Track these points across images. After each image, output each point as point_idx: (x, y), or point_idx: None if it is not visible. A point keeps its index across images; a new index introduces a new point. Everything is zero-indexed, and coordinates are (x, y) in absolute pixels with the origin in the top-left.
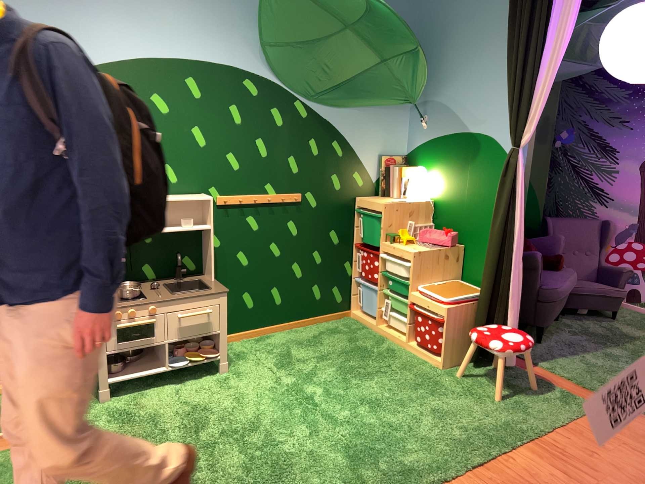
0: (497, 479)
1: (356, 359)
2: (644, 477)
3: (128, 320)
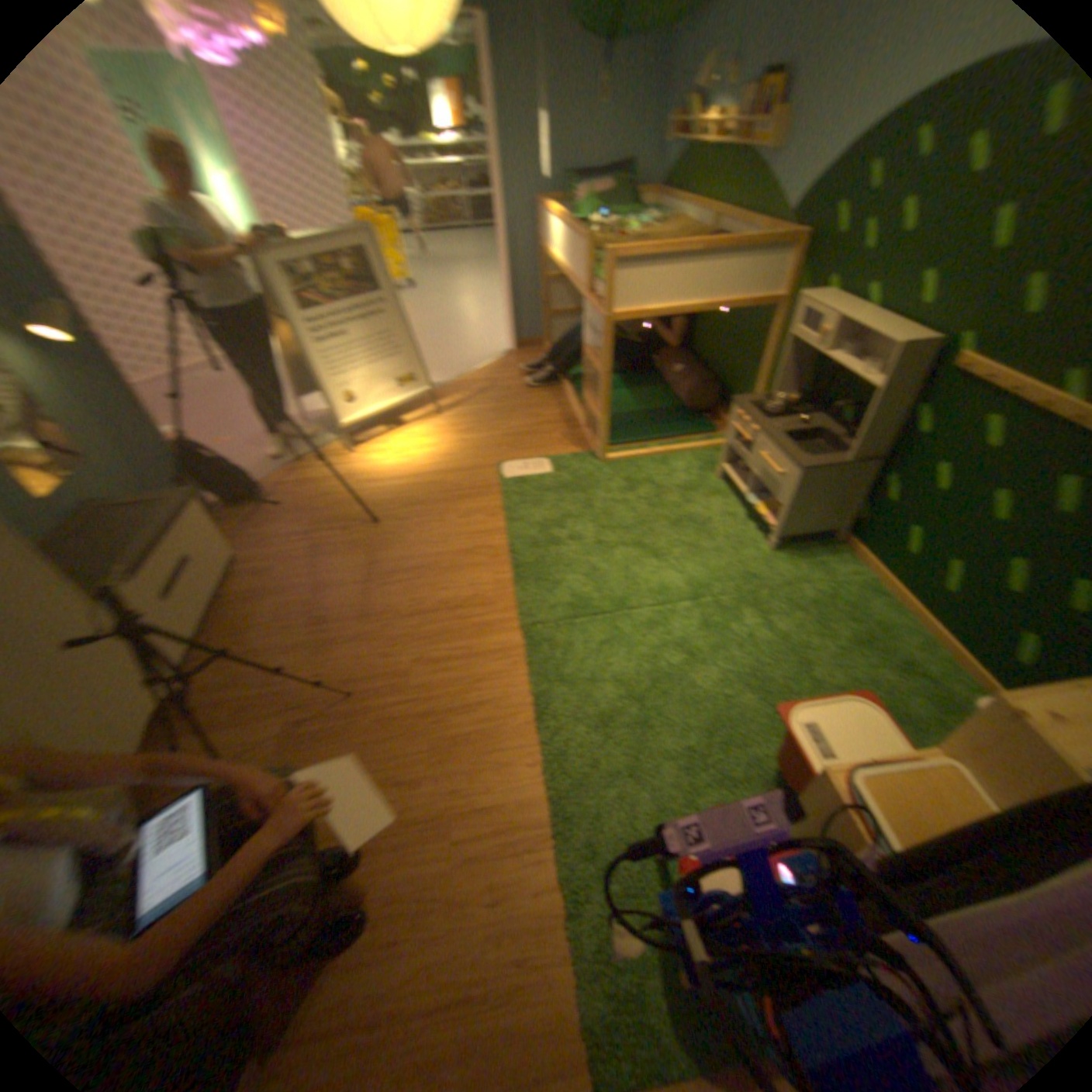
0: (498, 723)
1: (810, 698)
2: (402, 932)
3: (741, 426)
